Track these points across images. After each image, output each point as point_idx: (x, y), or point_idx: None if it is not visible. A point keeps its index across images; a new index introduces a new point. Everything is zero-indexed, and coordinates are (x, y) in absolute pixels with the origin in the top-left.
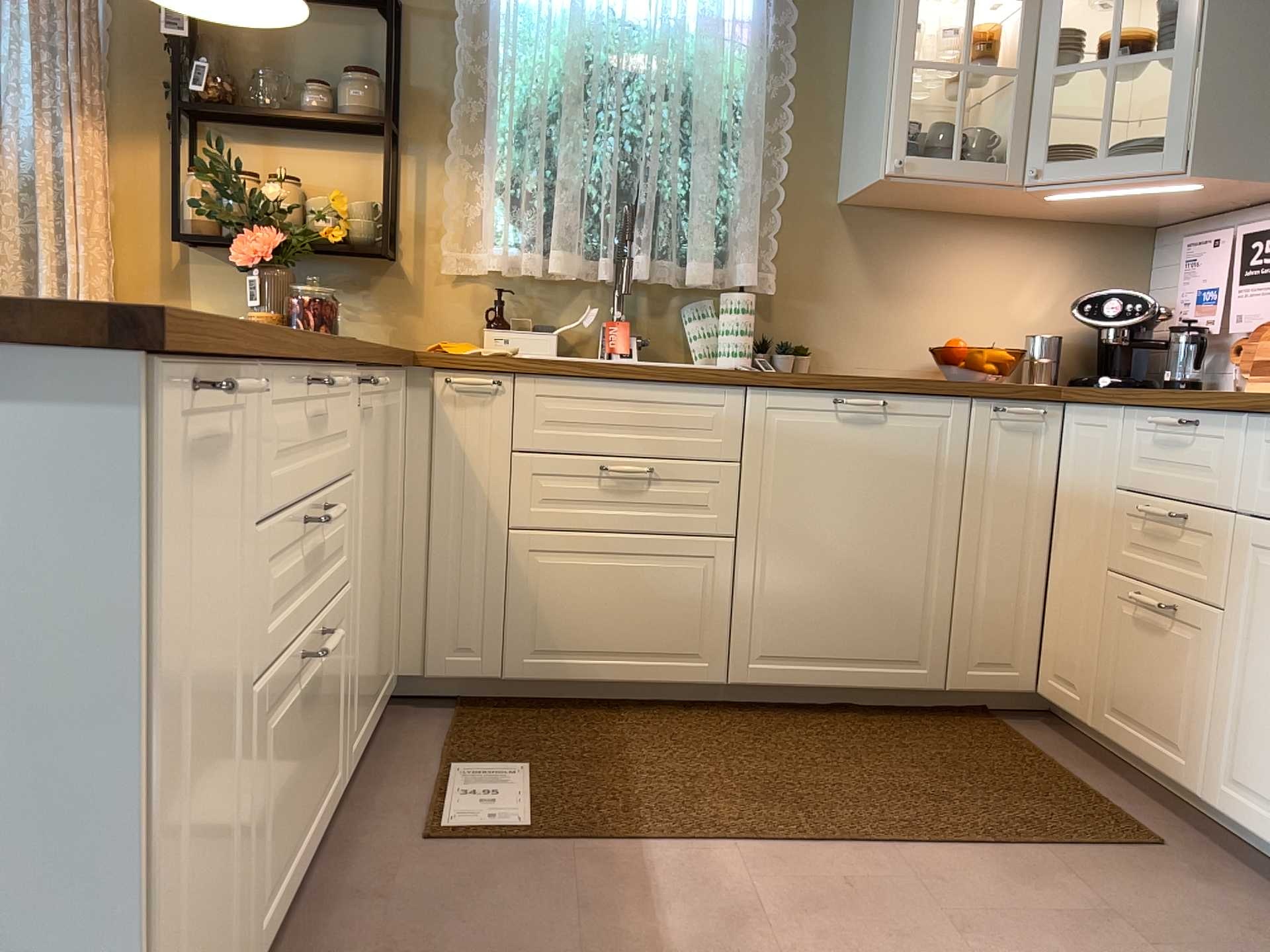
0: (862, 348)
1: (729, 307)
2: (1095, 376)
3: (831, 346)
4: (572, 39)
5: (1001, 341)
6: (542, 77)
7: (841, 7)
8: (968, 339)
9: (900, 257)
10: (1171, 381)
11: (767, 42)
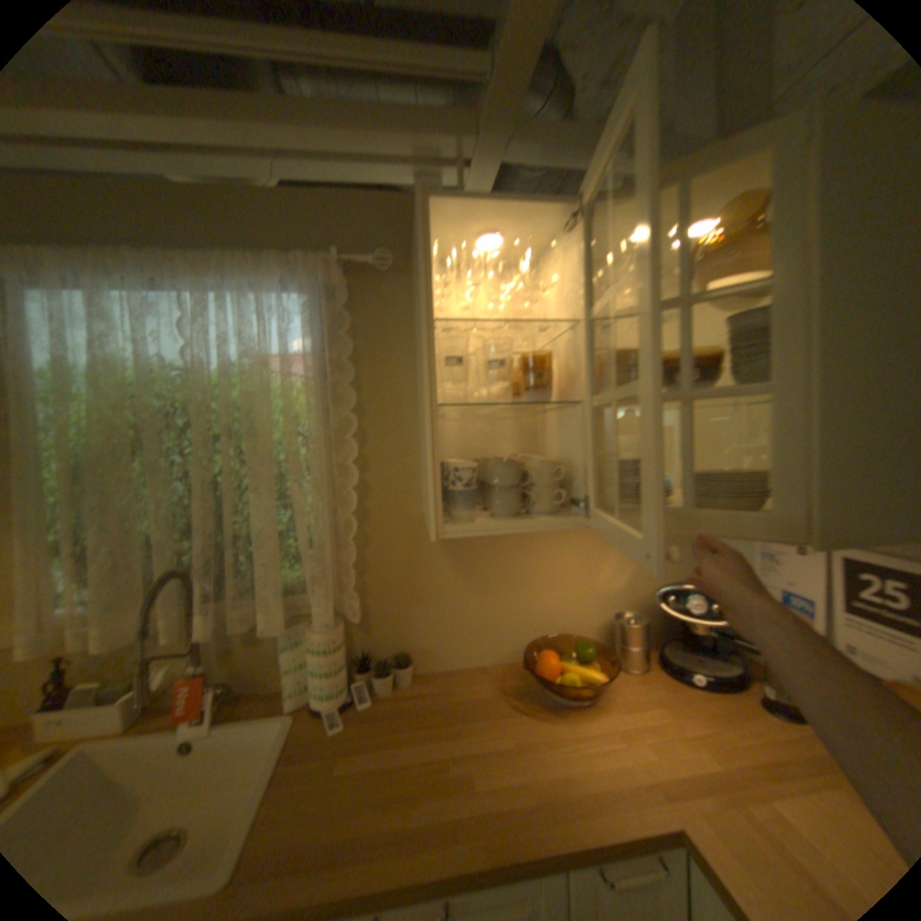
0: (463, 644)
1: (309, 650)
2: (690, 678)
3: (433, 647)
4: (92, 396)
5: (591, 615)
6: (75, 435)
7: (402, 331)
8: (561, 618)
9: (489, 554)
10: (776, 702)
11: (323, 375)
